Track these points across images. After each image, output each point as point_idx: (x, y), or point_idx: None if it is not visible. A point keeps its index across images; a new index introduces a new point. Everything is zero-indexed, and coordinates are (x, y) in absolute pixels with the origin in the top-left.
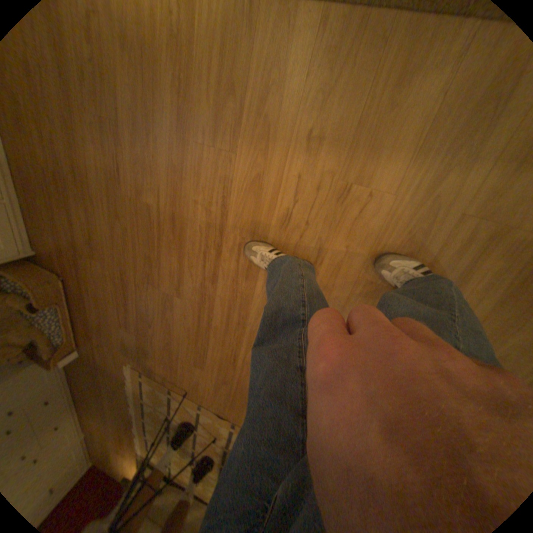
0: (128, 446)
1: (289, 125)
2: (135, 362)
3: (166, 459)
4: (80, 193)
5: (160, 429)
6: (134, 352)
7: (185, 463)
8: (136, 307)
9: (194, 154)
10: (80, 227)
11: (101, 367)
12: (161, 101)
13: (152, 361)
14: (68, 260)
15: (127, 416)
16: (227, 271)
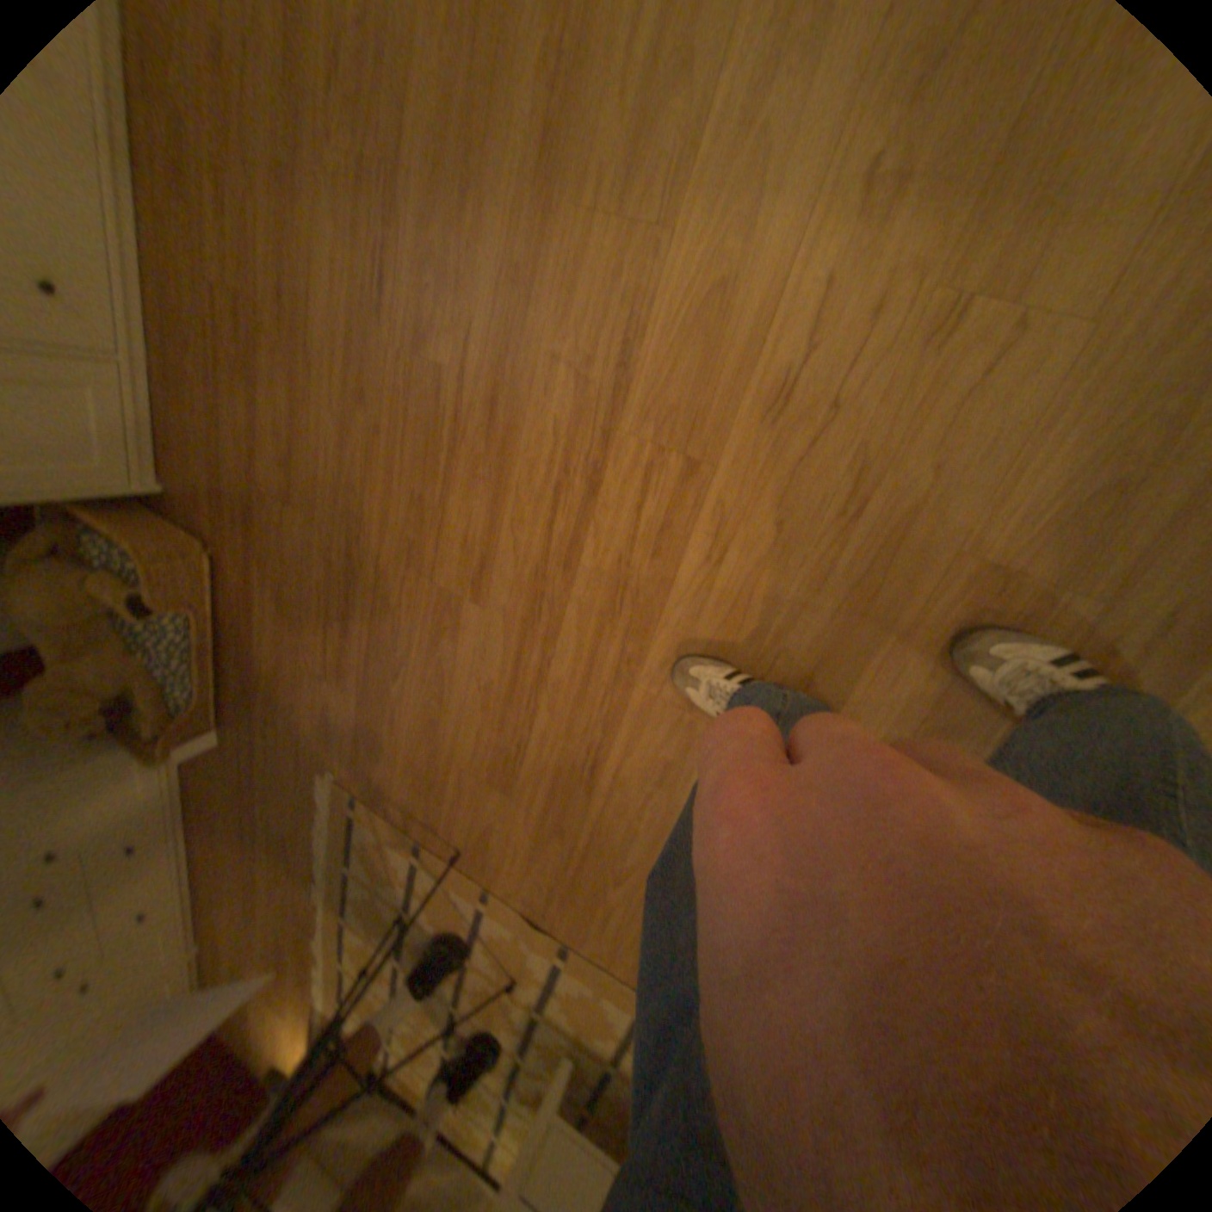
0: (298, 989)
1: (821, 151)
2: (348, 771)
3: (385, 1032)
4: (287, 344)
5: (382, 949)
6: (350, 745)
7: (432, 1045)
8: (372, 630)
9: (569, 237)
10: (272, 430)
11: (266, 779)
12: (508, 112)
13: (390, 769)
14: (234, 509)
15: (307, 909)
16: (609, 537)
